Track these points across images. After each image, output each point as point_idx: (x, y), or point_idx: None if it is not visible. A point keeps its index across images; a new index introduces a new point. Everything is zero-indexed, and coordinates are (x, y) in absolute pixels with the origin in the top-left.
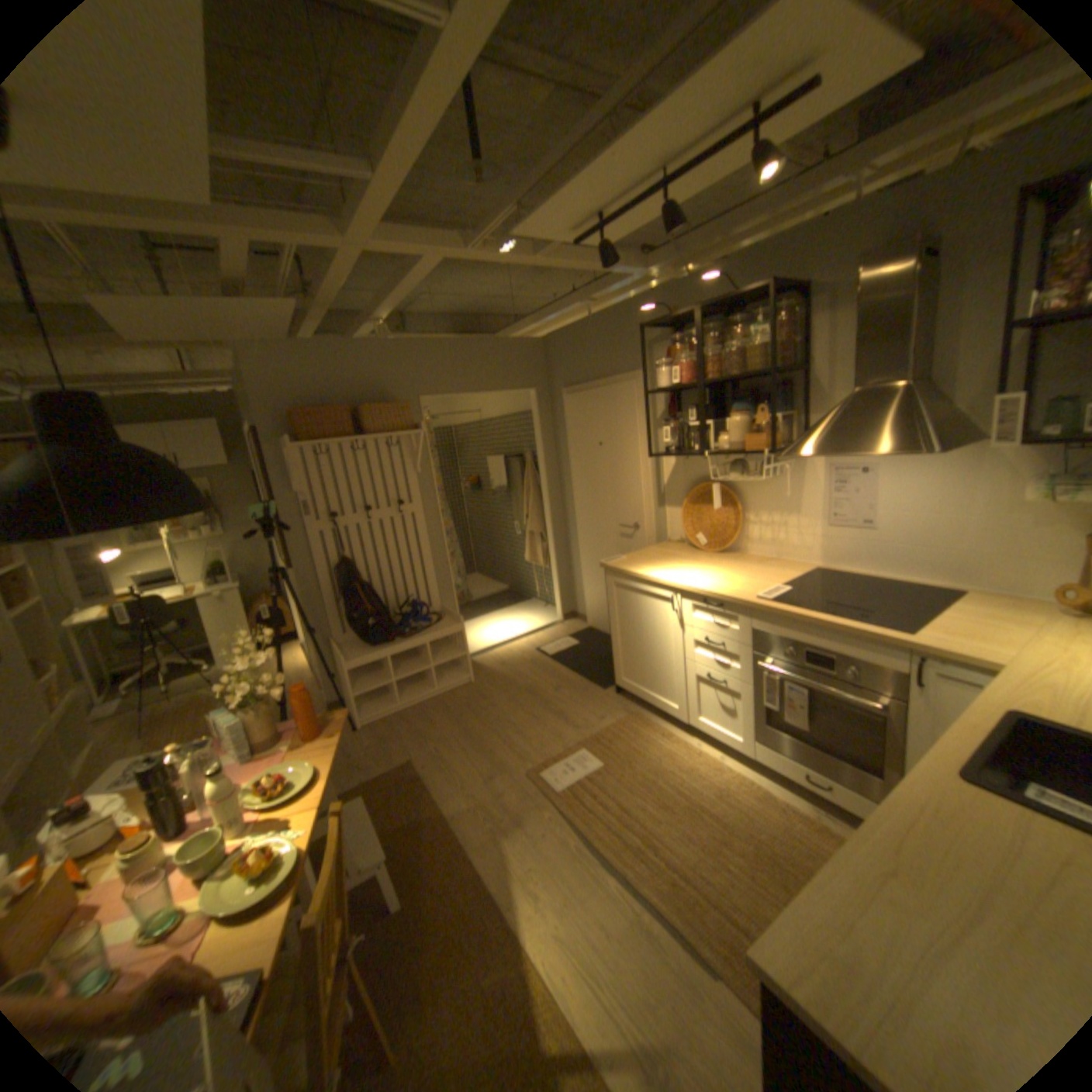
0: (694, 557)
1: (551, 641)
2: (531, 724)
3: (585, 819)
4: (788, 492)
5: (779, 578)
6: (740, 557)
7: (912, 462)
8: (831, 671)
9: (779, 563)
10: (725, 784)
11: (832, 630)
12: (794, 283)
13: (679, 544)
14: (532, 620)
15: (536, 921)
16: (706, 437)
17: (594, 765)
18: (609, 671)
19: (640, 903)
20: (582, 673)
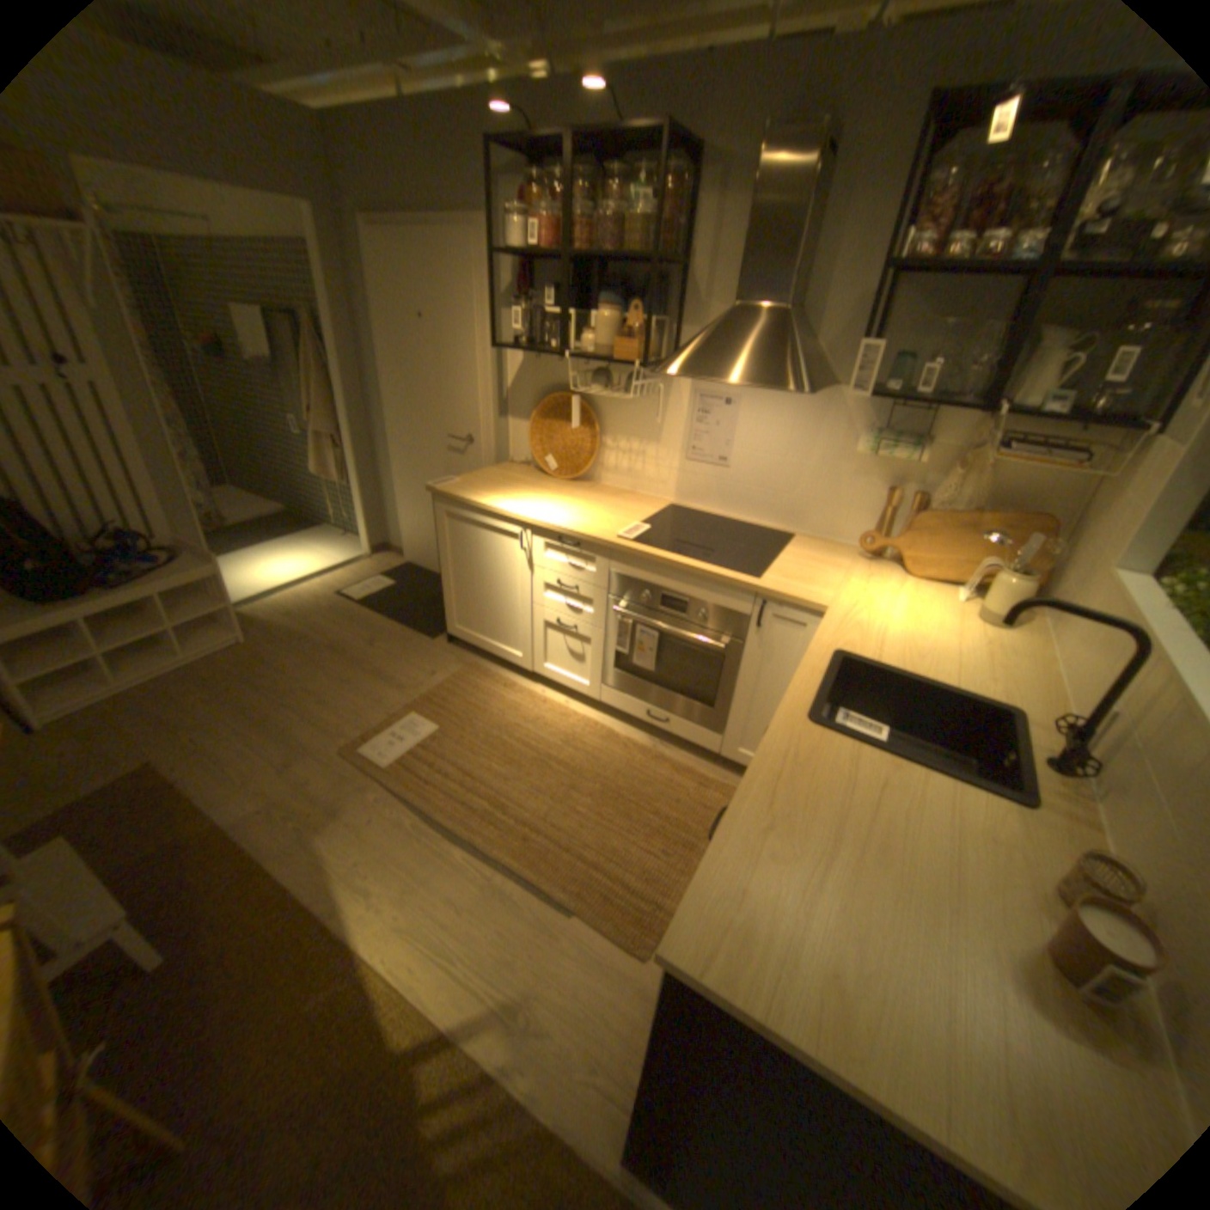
0: (545, 485)
1: (359, 583)
2: (341, 690)
3: (422, 792)
4: (651, 418)
5: (637, 515)
6: (594, 488)
7: (772, 401)
8: (682, 614)
9: (634, 497)
10: (571, 729)
11: (689, 574)
12: (688, 140)
13: (525, 468)
14: (328, 555)
15: (370, 918)
16: (566, 333)
17: (427, 729)
18: (438, 617)
19: (491, 866)
20: (404, 621)
